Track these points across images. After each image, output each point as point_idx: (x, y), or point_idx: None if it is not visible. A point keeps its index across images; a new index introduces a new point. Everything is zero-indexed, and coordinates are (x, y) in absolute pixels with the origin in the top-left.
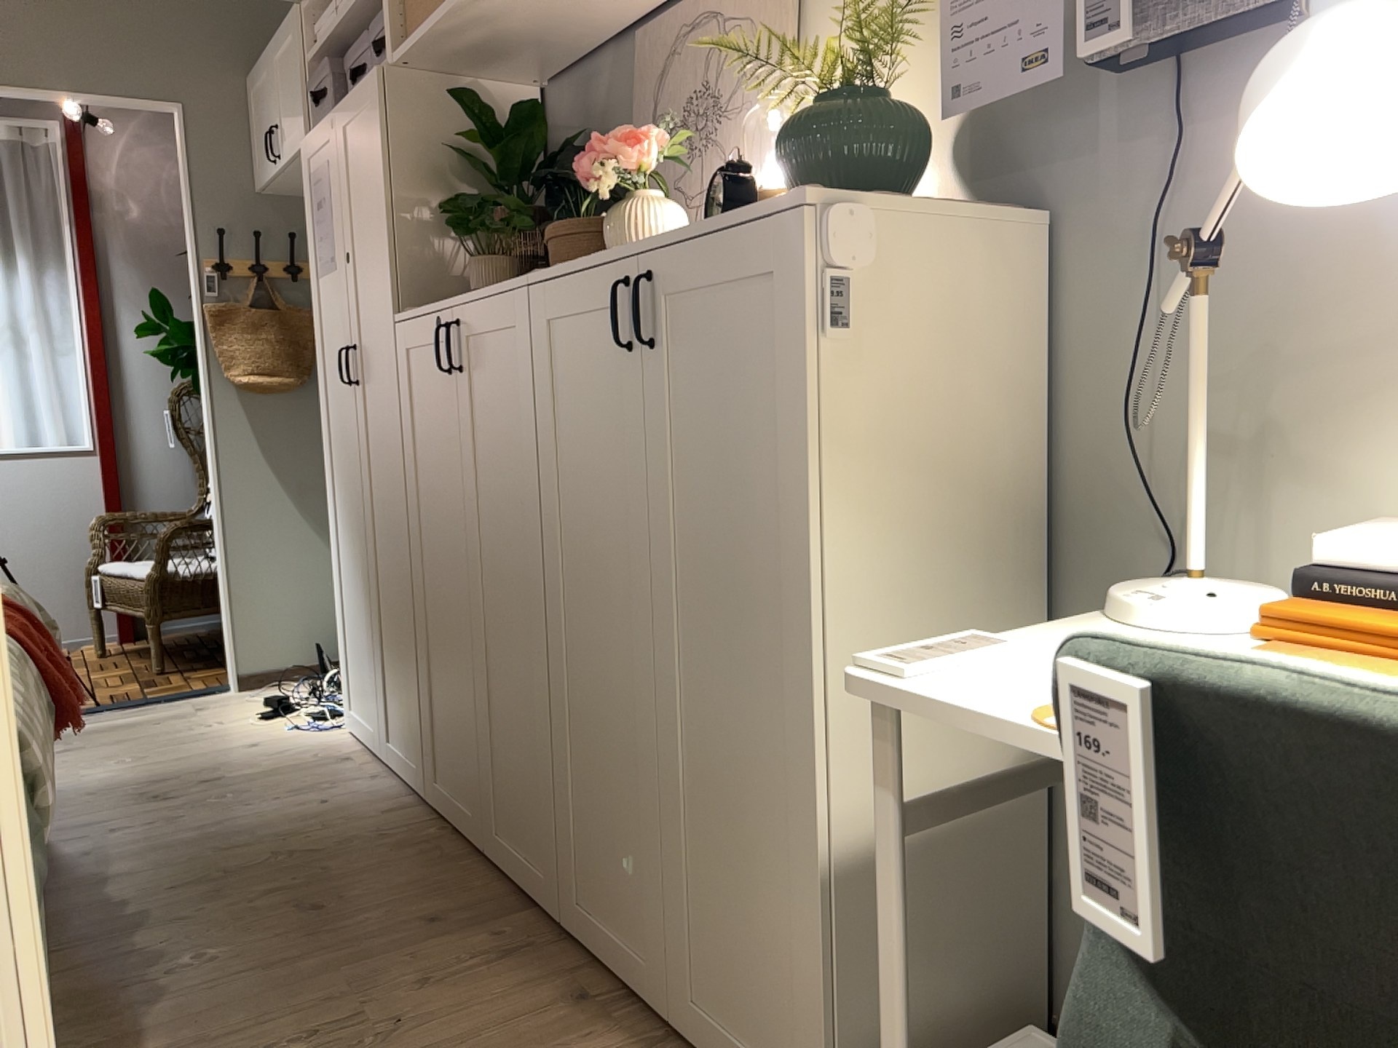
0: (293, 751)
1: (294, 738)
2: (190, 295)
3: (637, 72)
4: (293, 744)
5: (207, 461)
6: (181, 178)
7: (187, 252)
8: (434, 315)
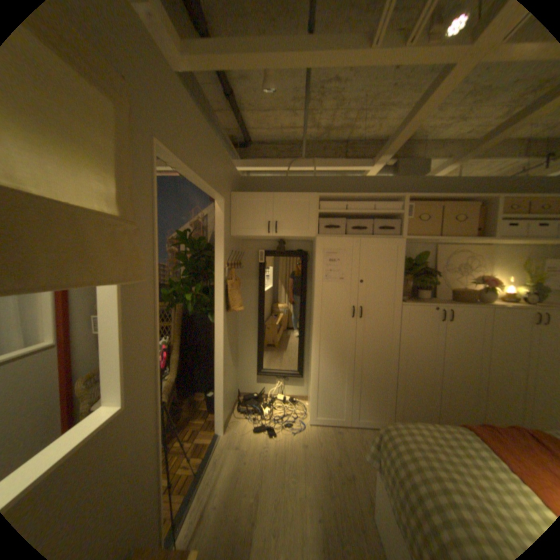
0: (321, 440)
1: (305, 437)
2: (216, 276)
3: (439, 253)
4: (313, 439)
5: (216, 344)
6: (219, 228)
7: (216, 258)
8: (436, 307)
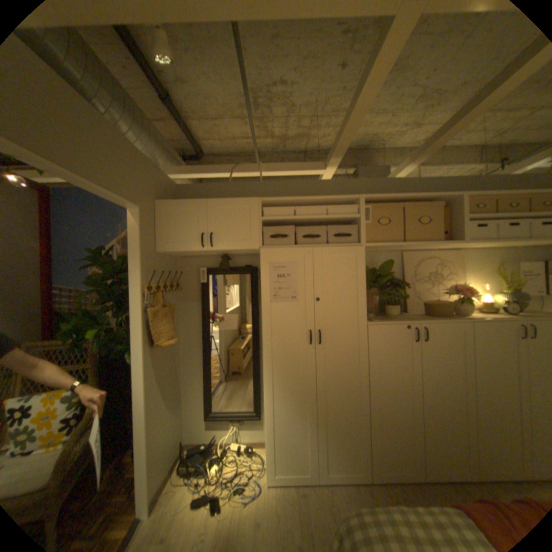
0: (279, 512)
1: (259, 508)
2: (131, 303)
3: (405, 261)
4: (269, 510)
5: (134, 393)
6: (134, 243)
7: (130, 281)
8: (407, 325)
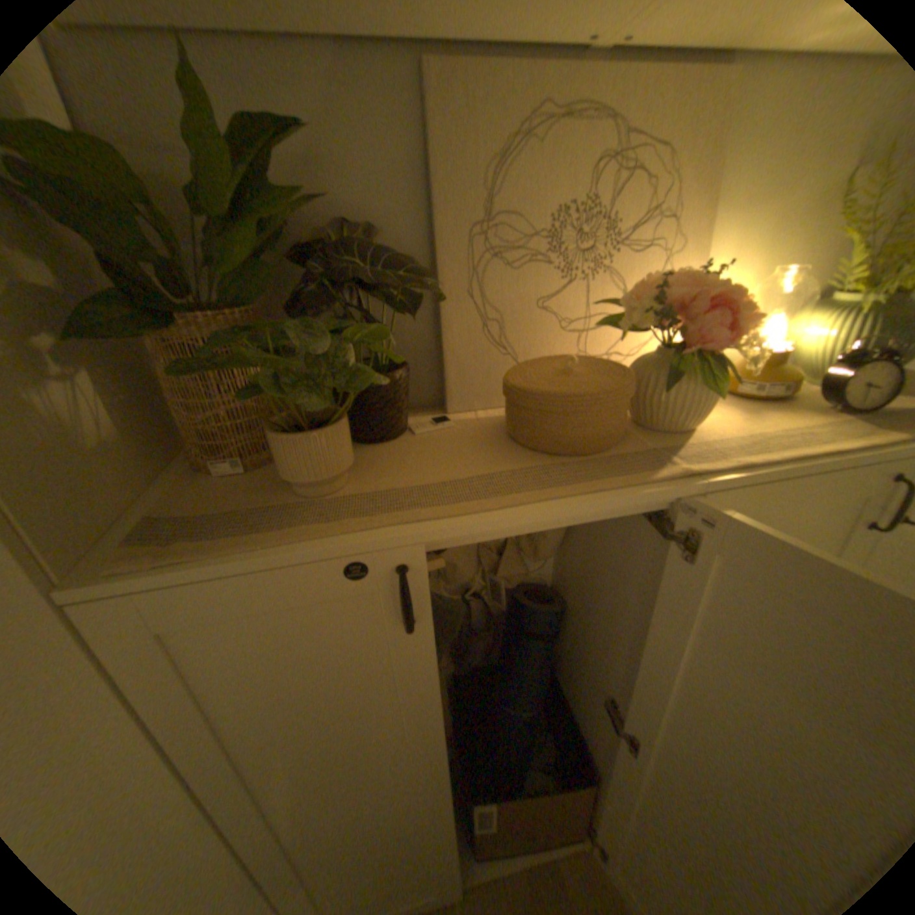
0: None
1: None
2: None
3: (438, 125)
4: None
5: None
6: None
7: None
8: (347, 557)
